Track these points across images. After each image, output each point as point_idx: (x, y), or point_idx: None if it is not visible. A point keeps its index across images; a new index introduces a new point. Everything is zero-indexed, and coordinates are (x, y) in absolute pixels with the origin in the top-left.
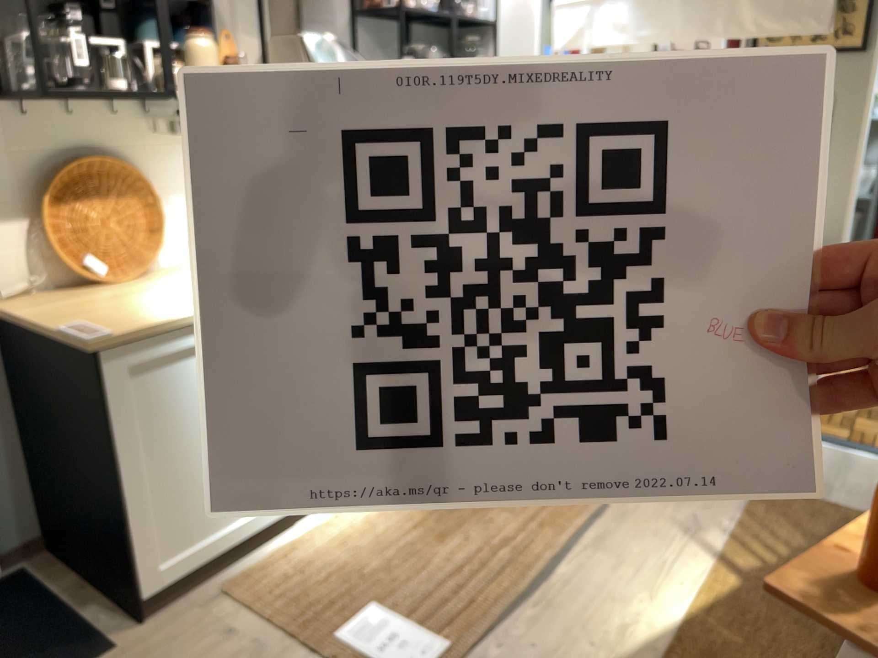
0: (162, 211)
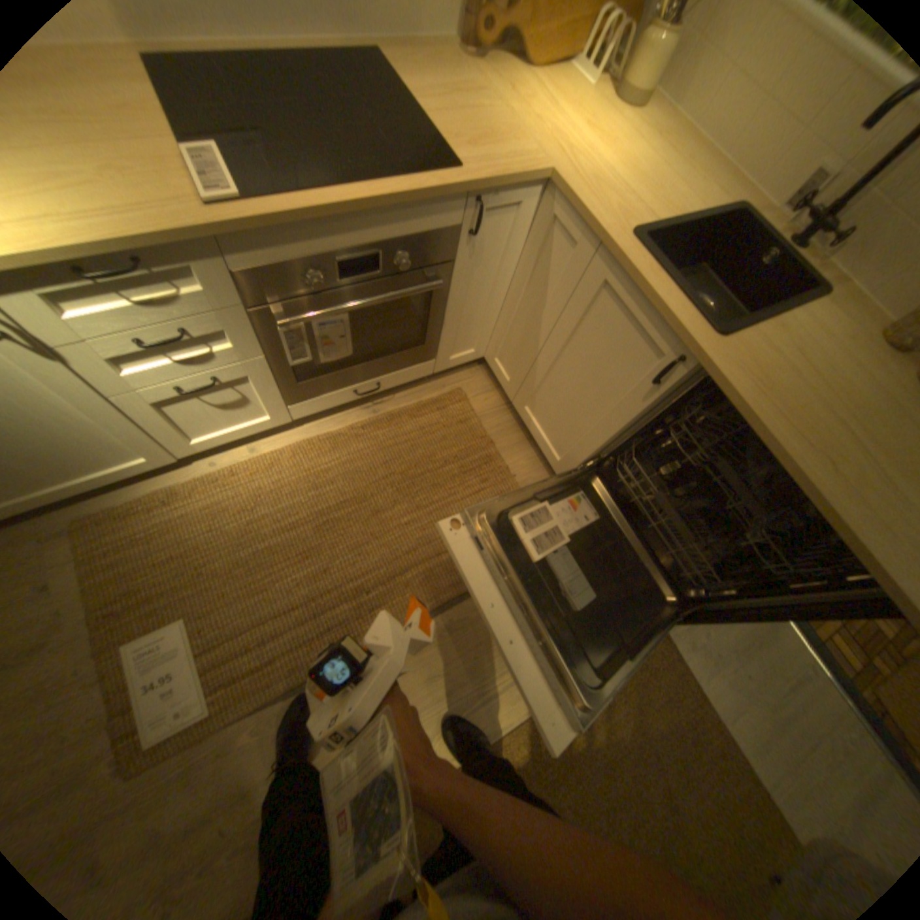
0: None
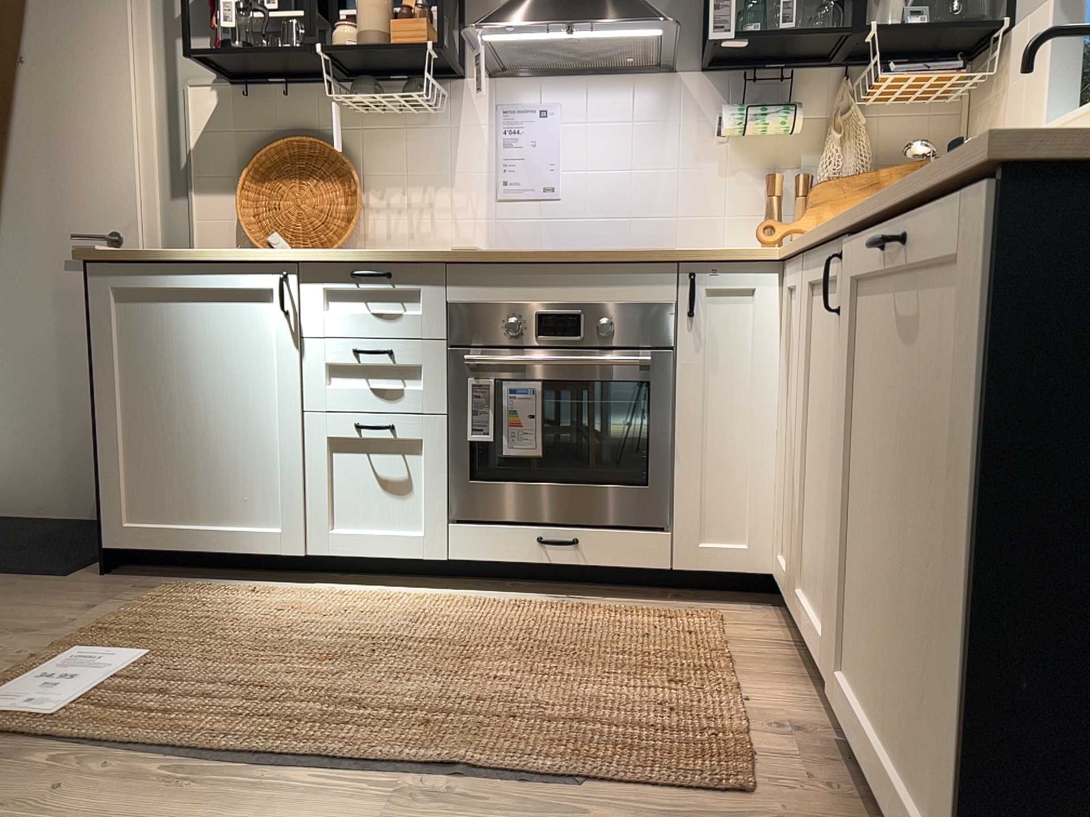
0: (357, 198)
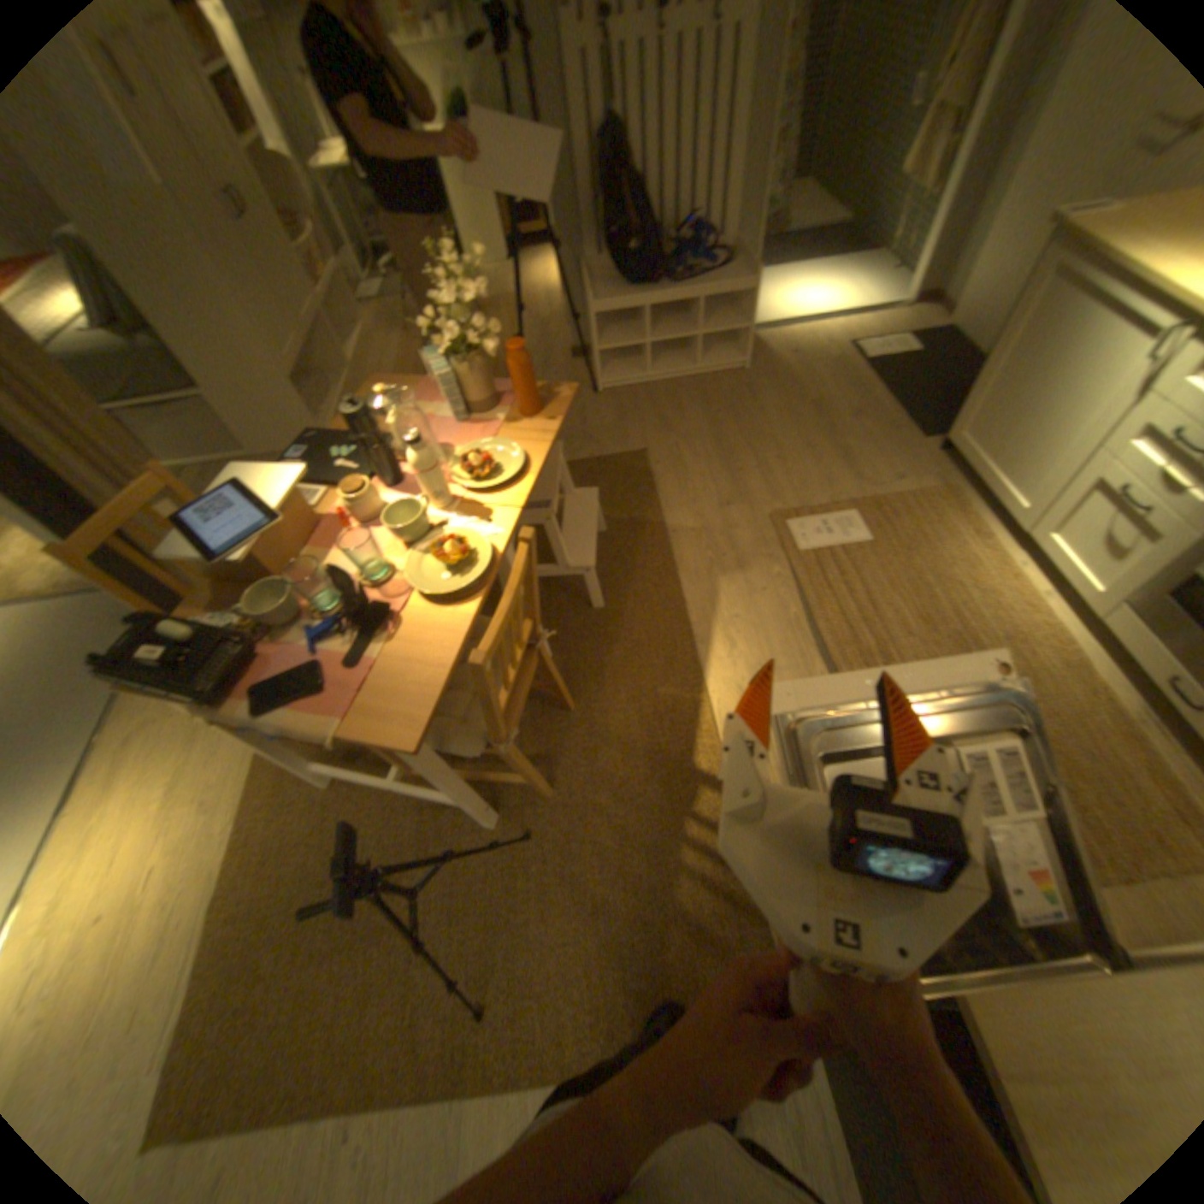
0: None
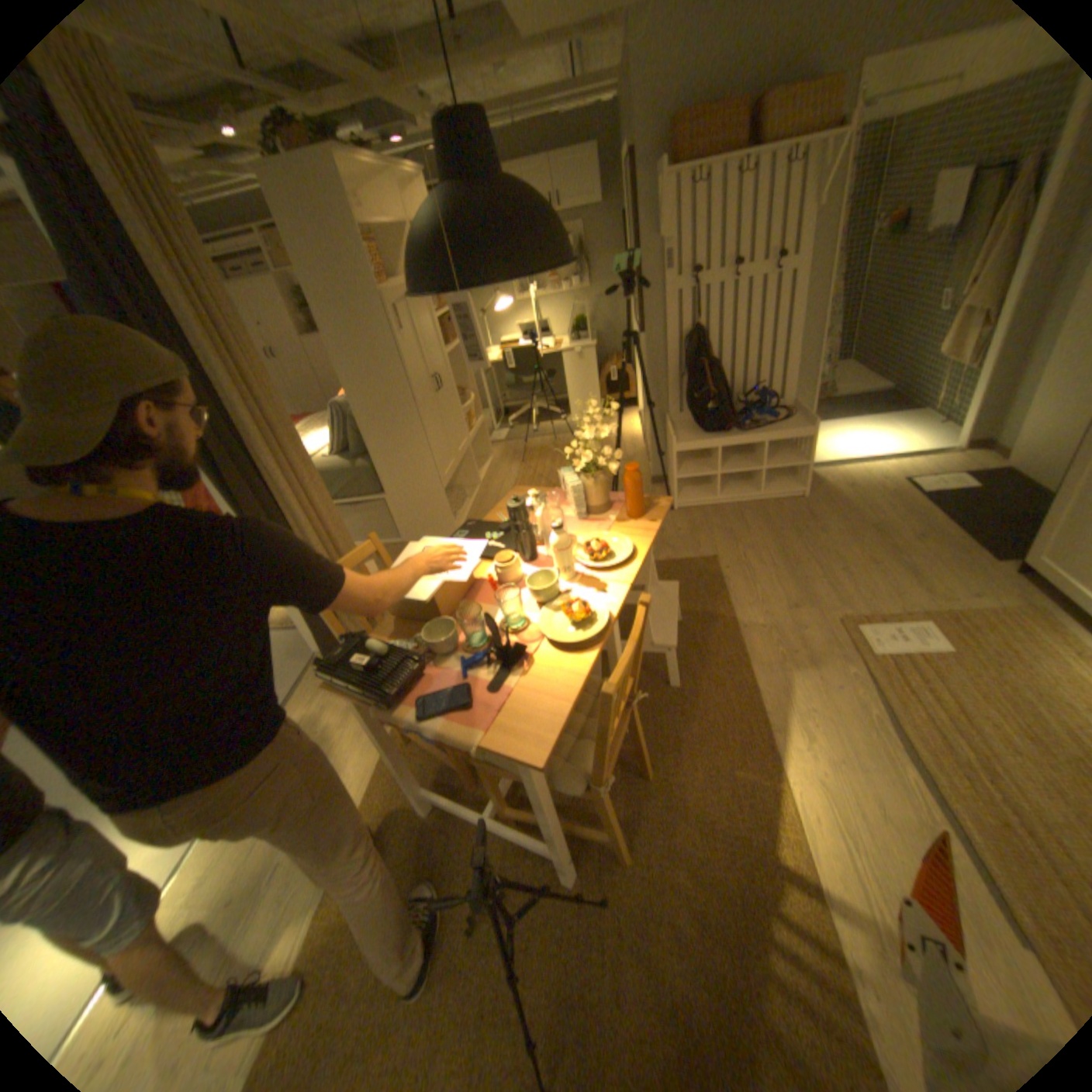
0: None
